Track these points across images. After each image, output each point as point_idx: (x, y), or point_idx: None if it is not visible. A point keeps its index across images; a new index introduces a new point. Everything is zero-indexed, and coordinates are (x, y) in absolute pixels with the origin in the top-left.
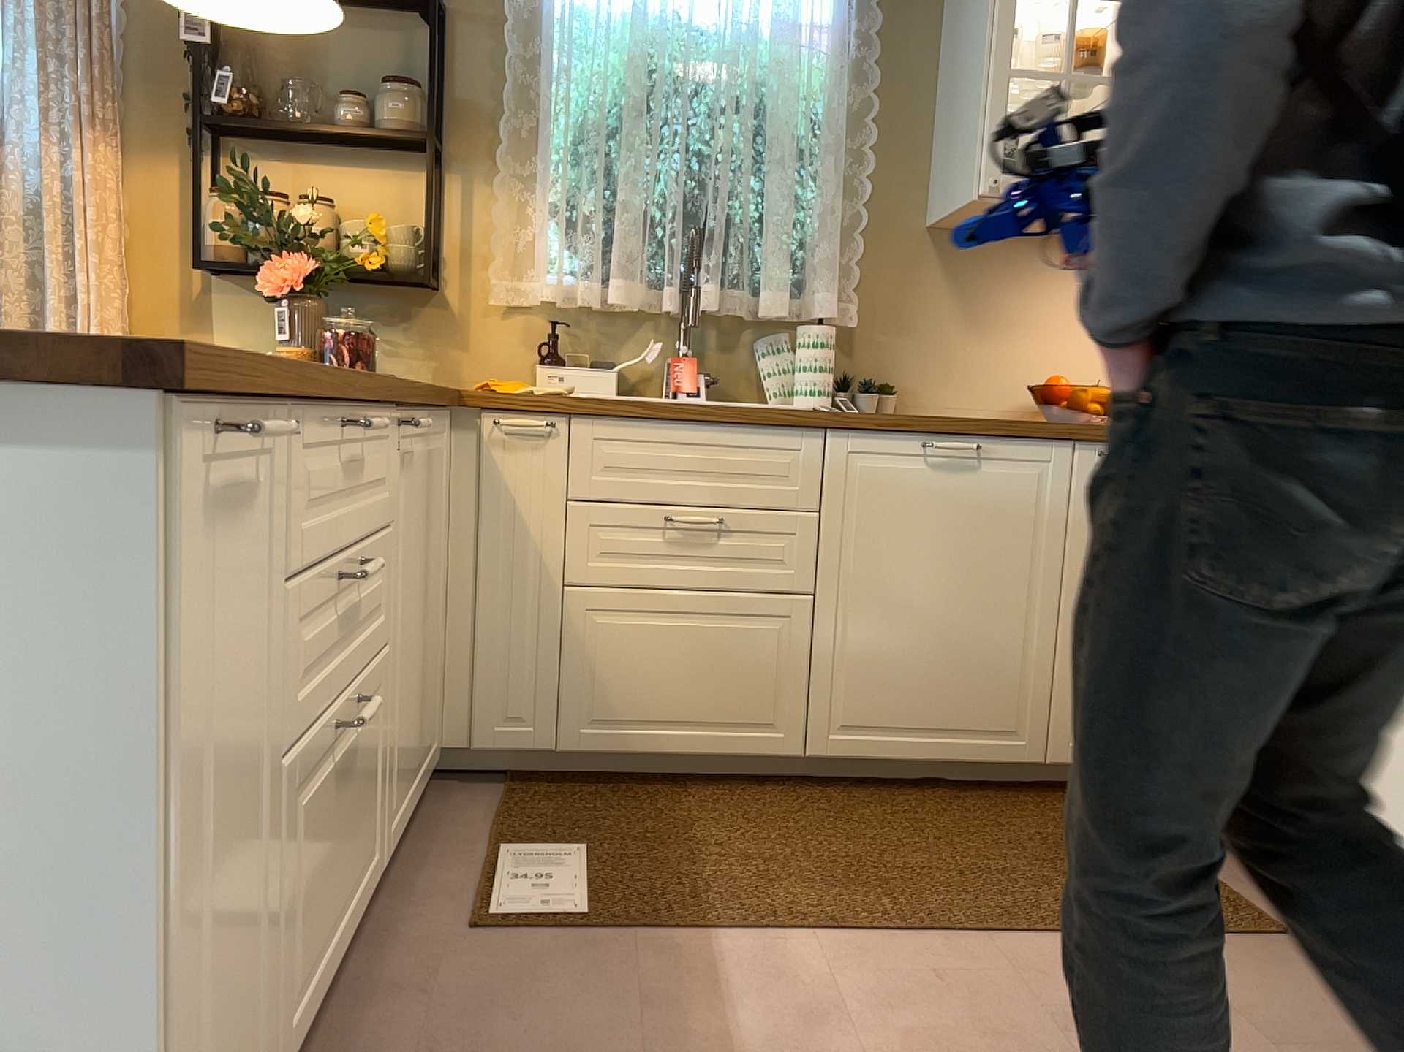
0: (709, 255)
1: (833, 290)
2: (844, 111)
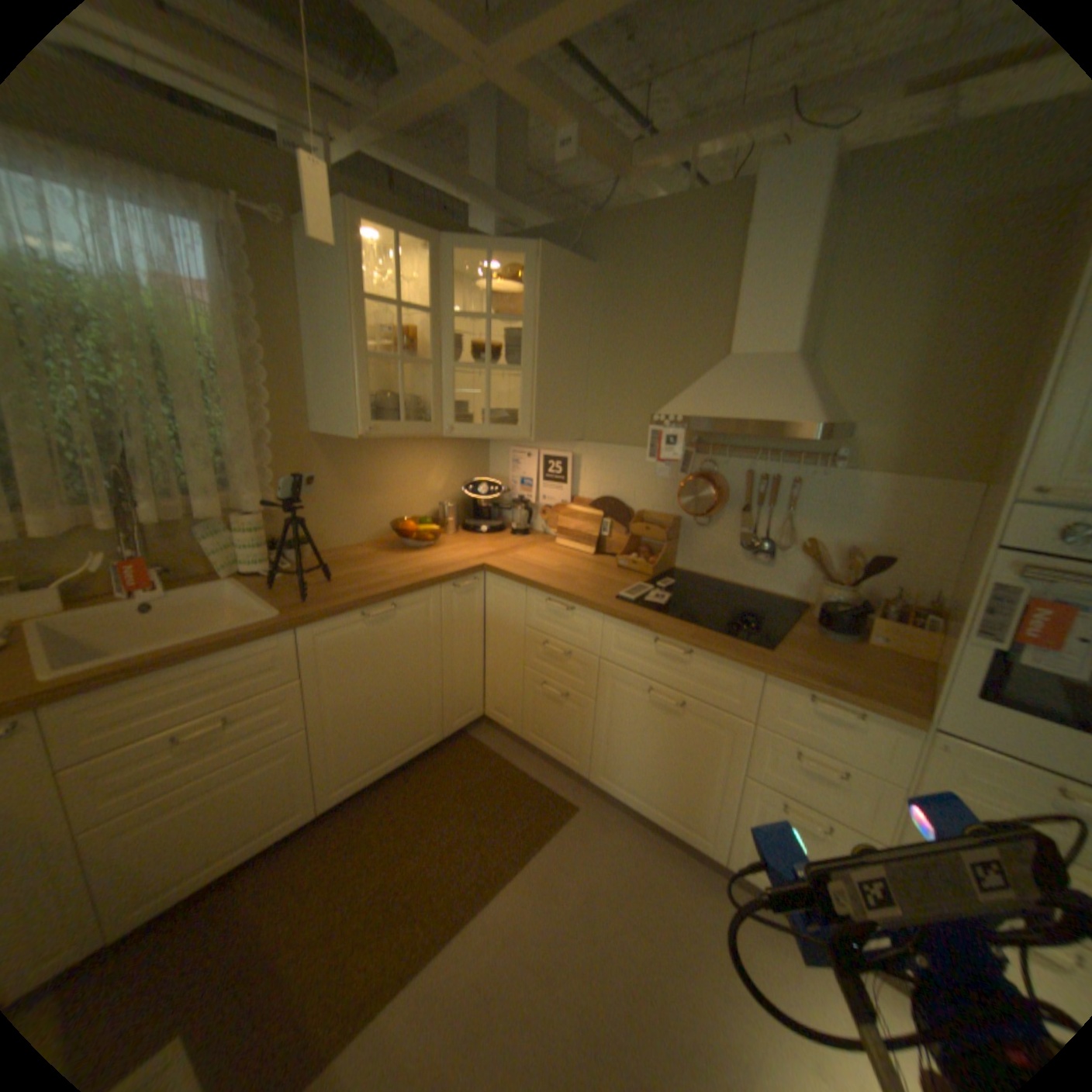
0: (133, 482)
1: (248, 485)
2: (230, 354)
